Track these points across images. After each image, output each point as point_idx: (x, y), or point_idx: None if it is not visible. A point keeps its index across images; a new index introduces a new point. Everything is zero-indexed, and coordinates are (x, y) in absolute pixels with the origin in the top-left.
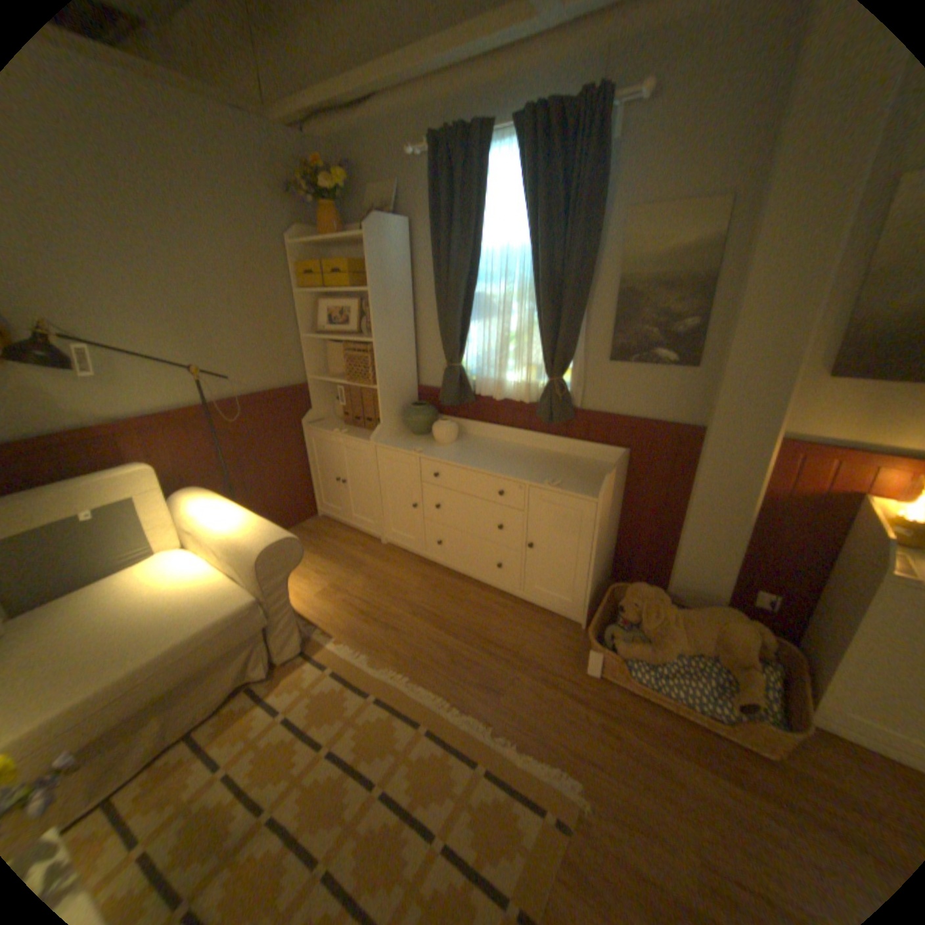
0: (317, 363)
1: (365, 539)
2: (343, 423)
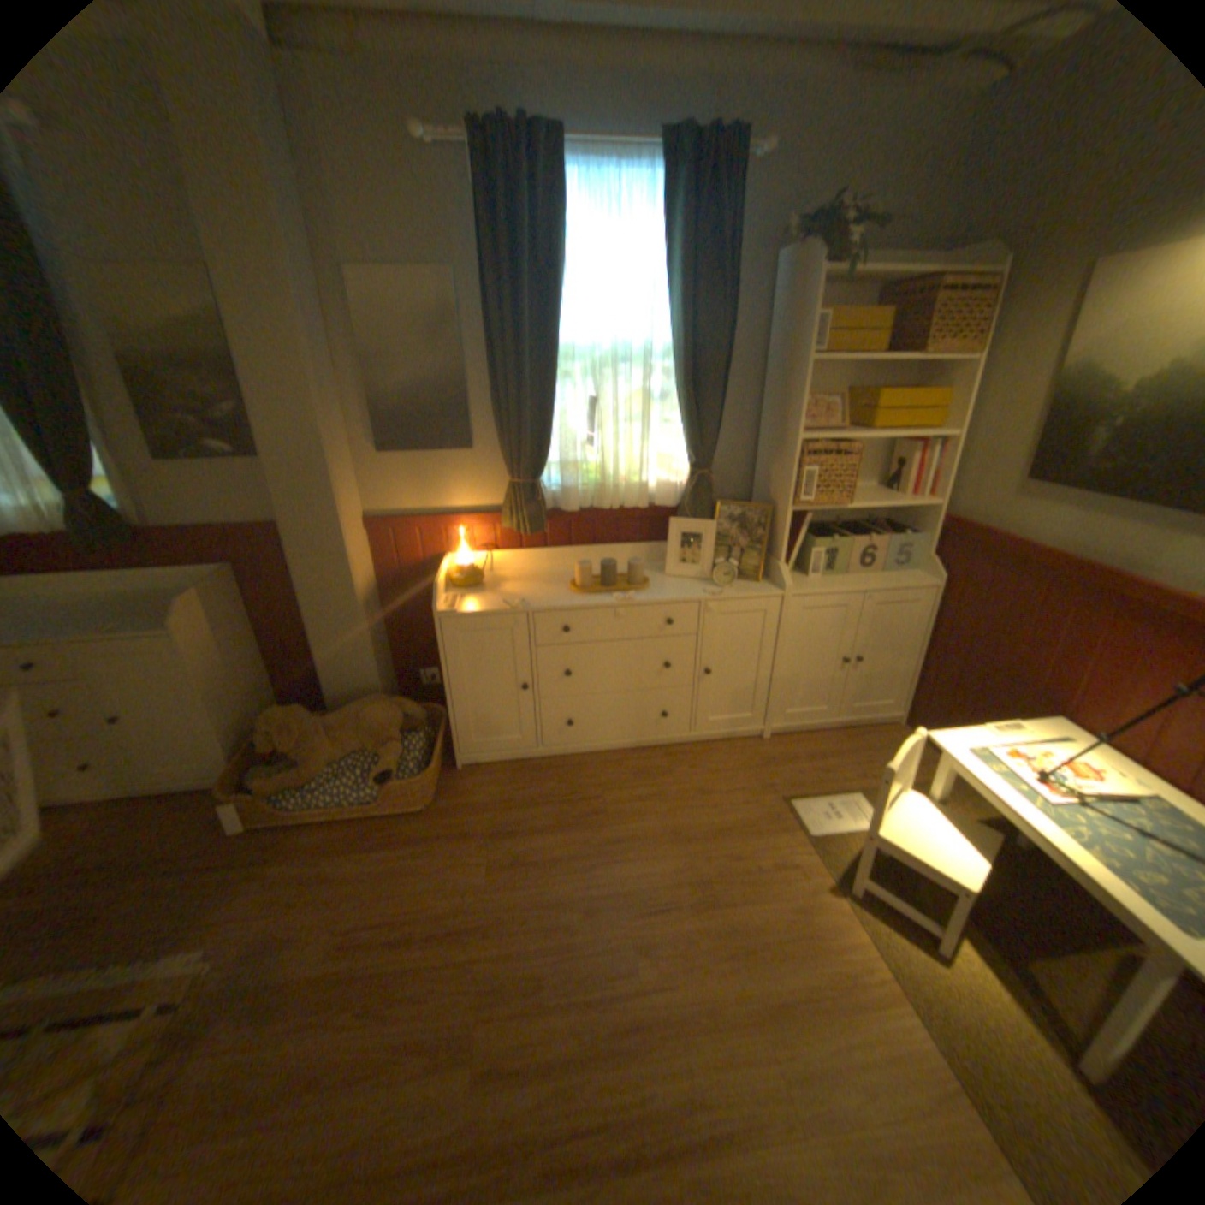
0: None
1: None
2: None
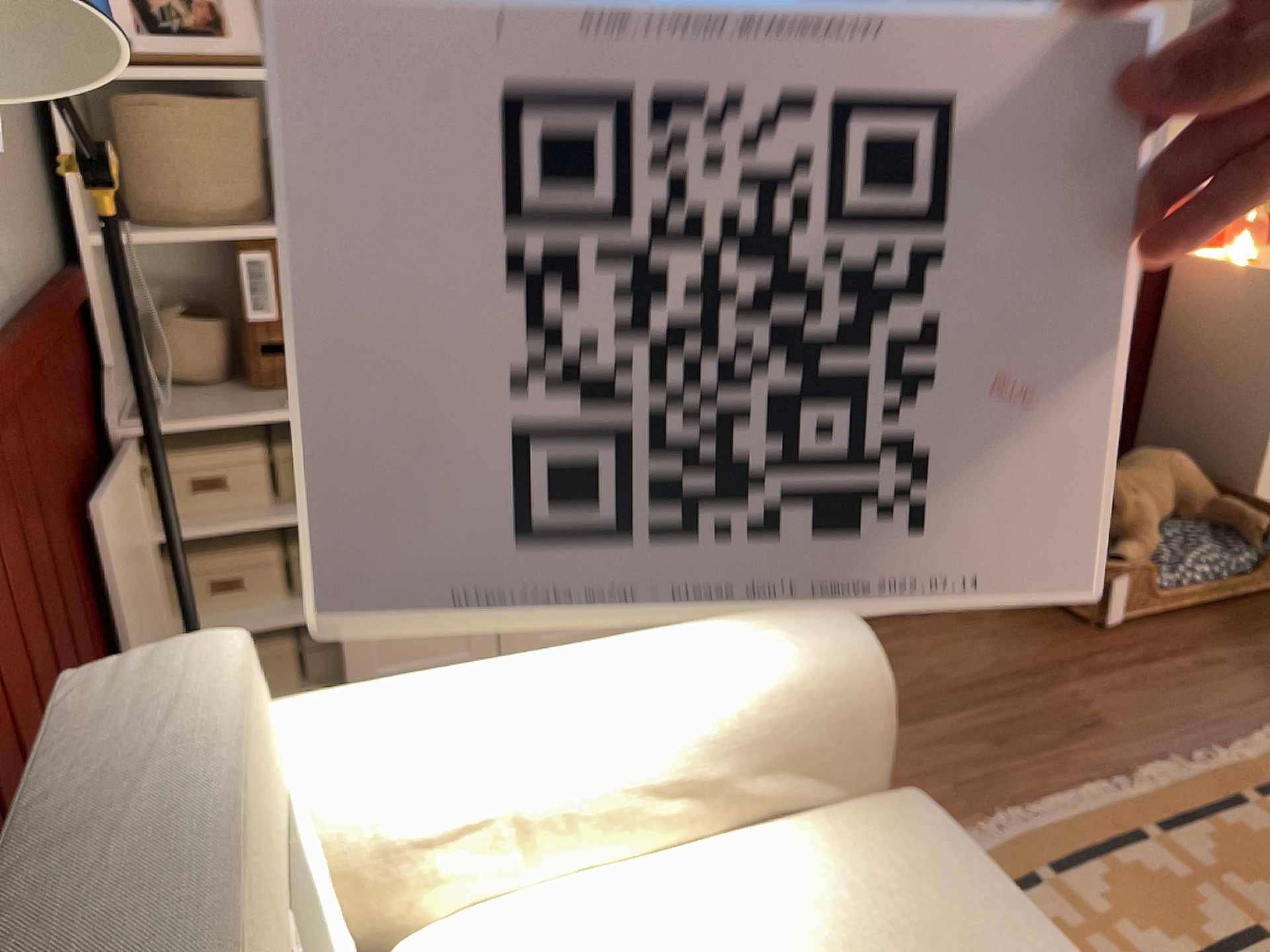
0: None
1: None
2: (253, 389)
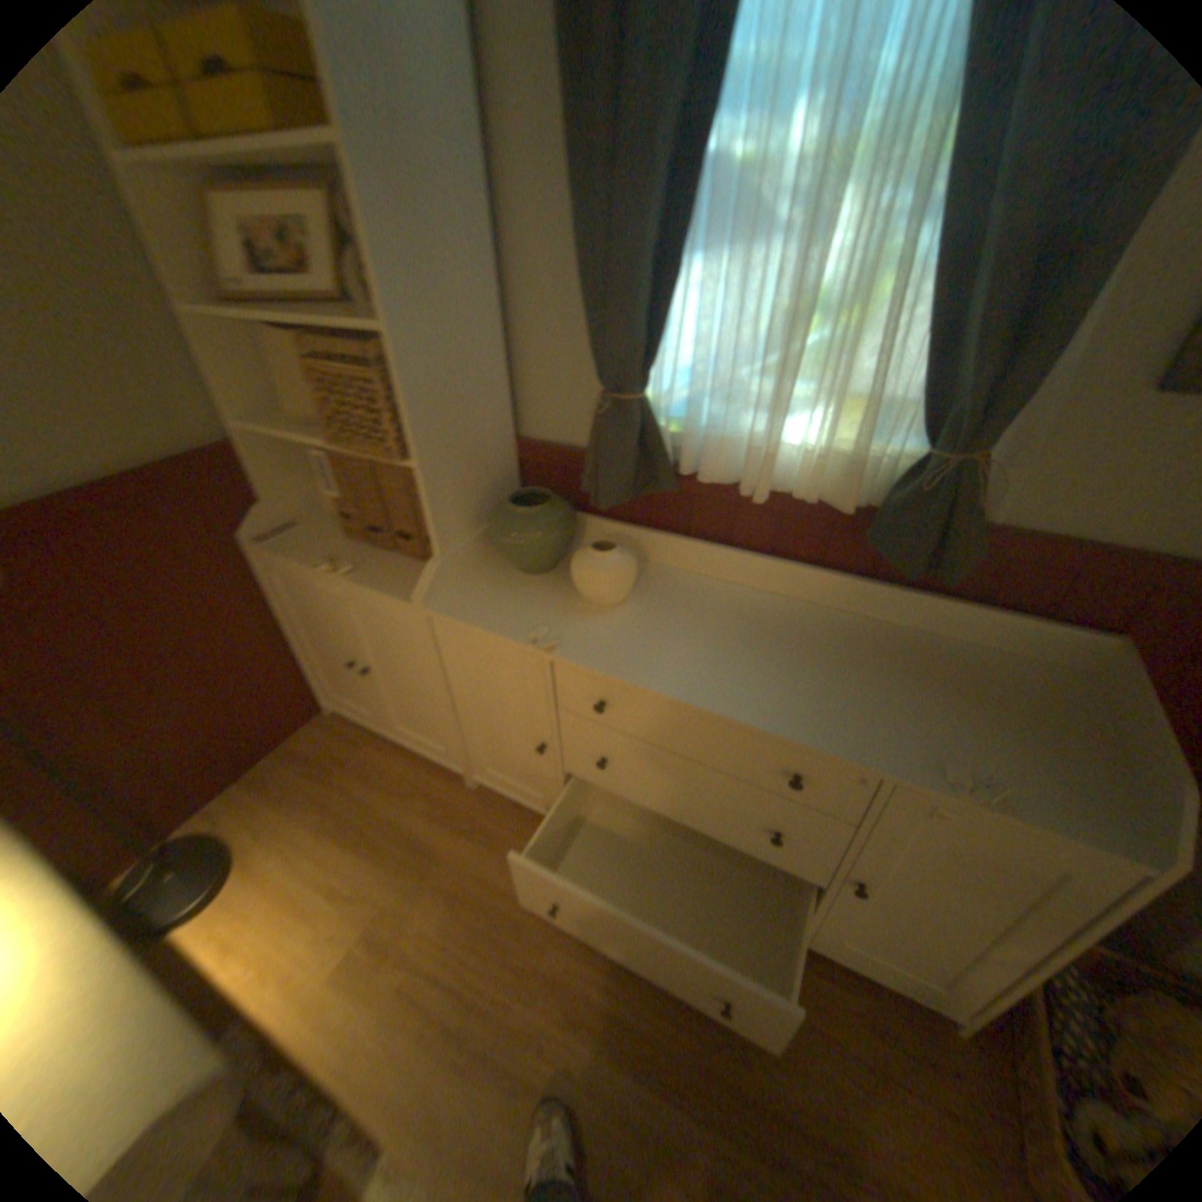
0: (244, 385)
1: (429, 777)
2: (342, 536)
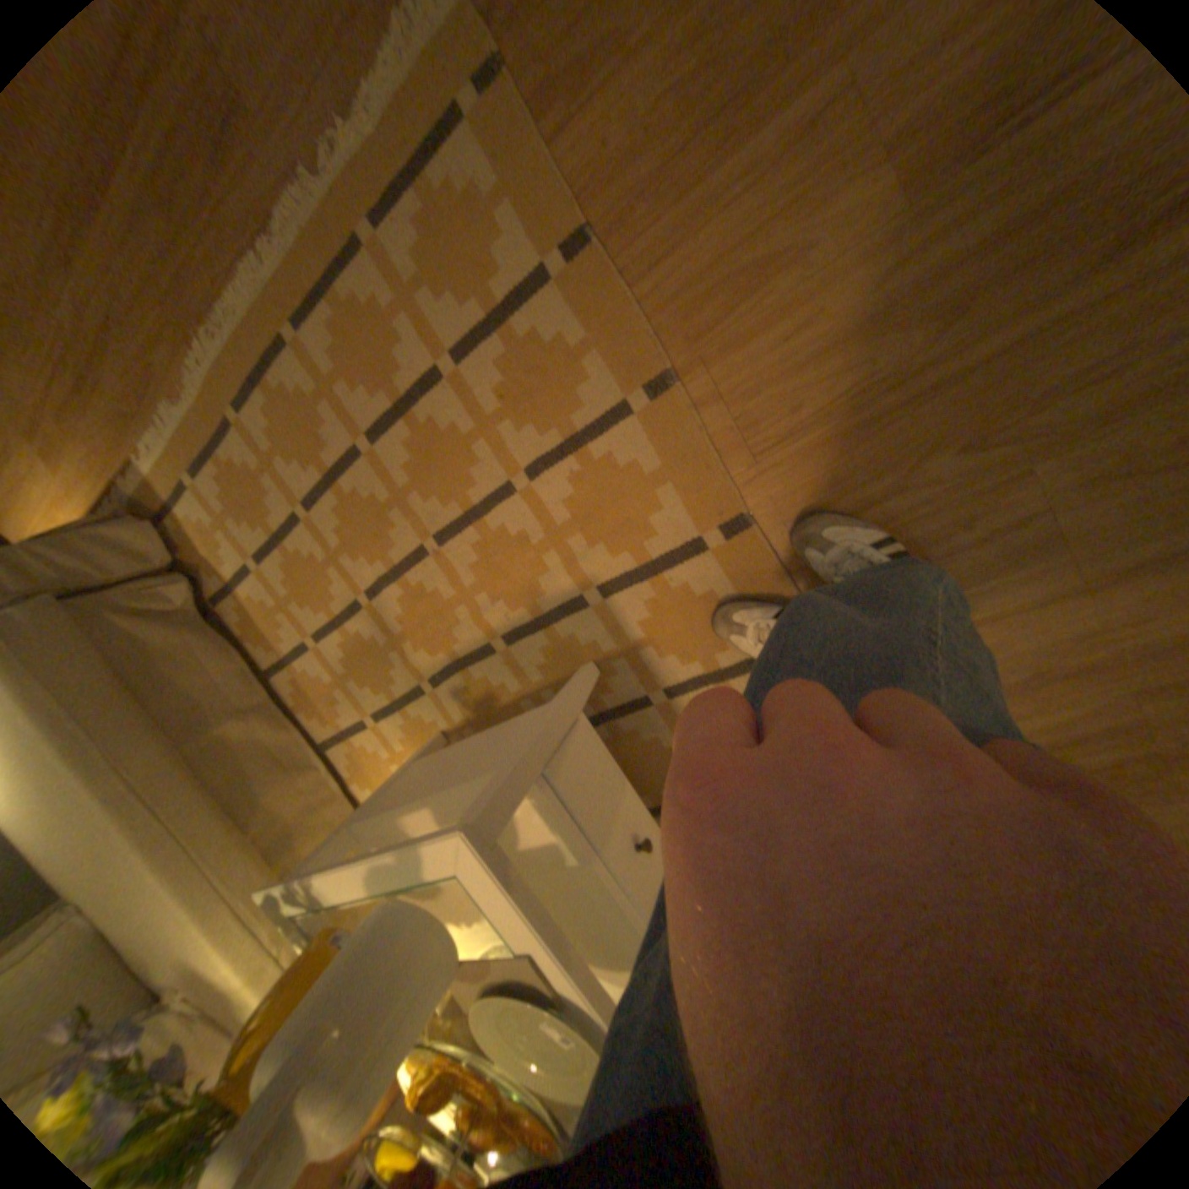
0: None
1: None
2: None
